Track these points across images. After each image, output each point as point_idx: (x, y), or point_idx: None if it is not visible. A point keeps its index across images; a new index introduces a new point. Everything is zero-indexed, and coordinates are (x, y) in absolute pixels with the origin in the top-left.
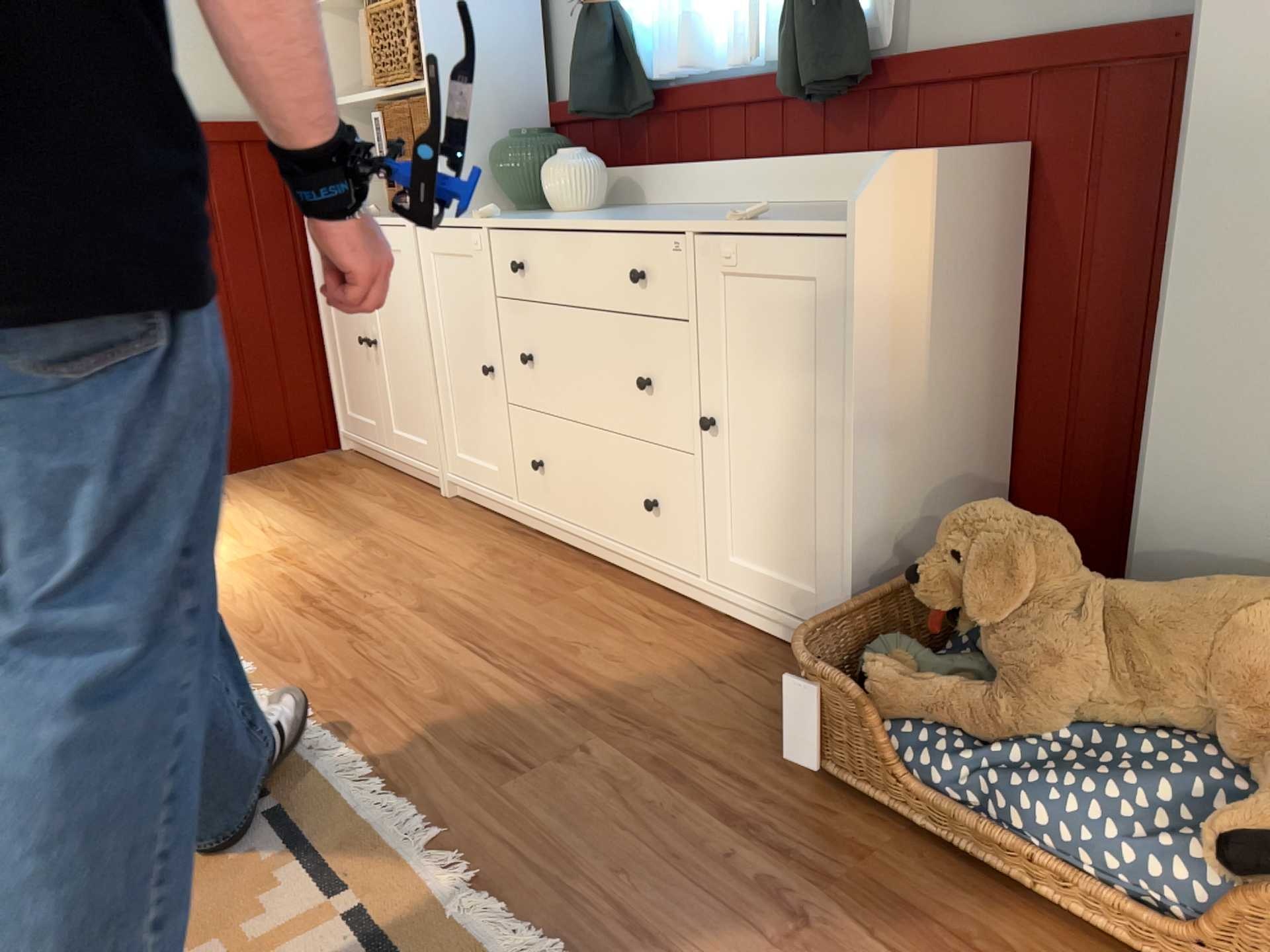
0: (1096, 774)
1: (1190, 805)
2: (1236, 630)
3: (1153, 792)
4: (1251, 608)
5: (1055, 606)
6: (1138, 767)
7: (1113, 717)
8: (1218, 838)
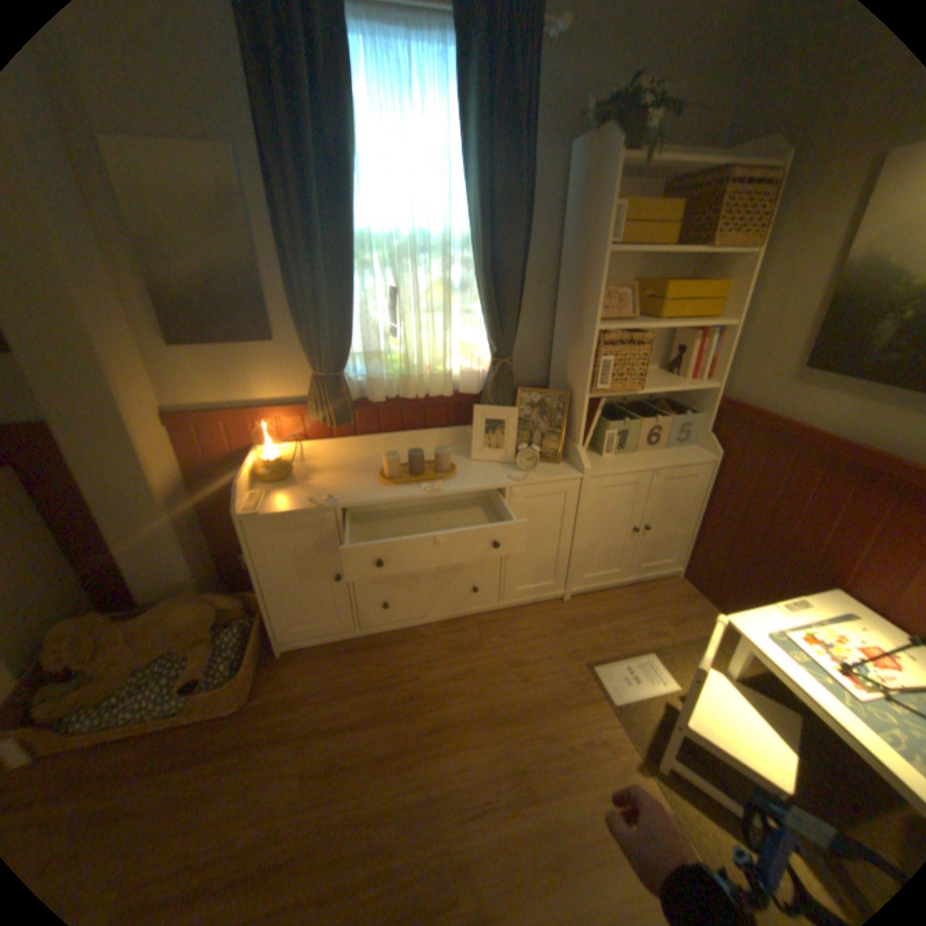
0: (141, 690)
1: (172, 680)
2: (167, 623)
3: (160, 684)
4: (169, 615)
5: (108, 645)
6: (154, 678)
7: (143, 666)
8: (177, 691)
